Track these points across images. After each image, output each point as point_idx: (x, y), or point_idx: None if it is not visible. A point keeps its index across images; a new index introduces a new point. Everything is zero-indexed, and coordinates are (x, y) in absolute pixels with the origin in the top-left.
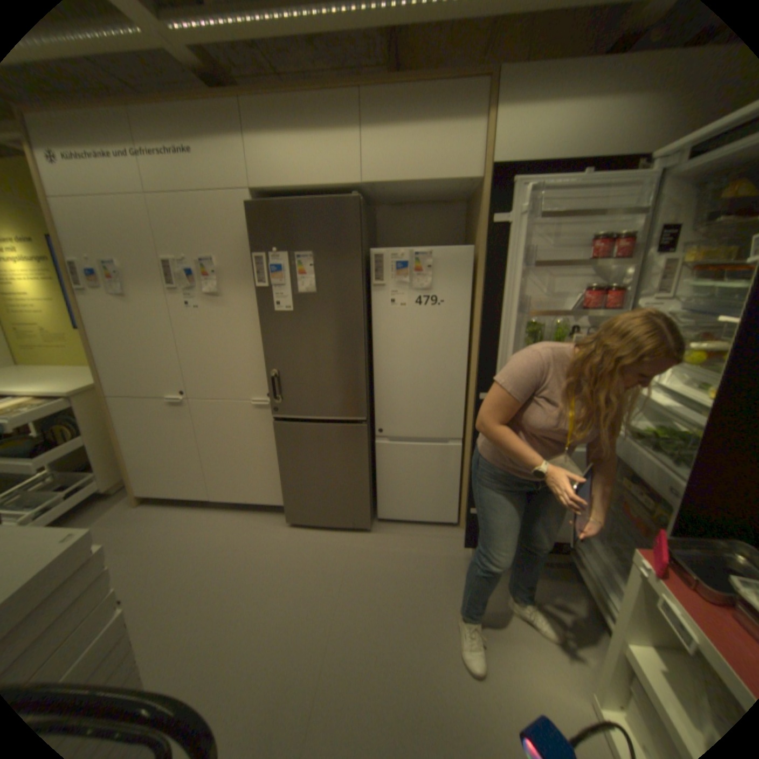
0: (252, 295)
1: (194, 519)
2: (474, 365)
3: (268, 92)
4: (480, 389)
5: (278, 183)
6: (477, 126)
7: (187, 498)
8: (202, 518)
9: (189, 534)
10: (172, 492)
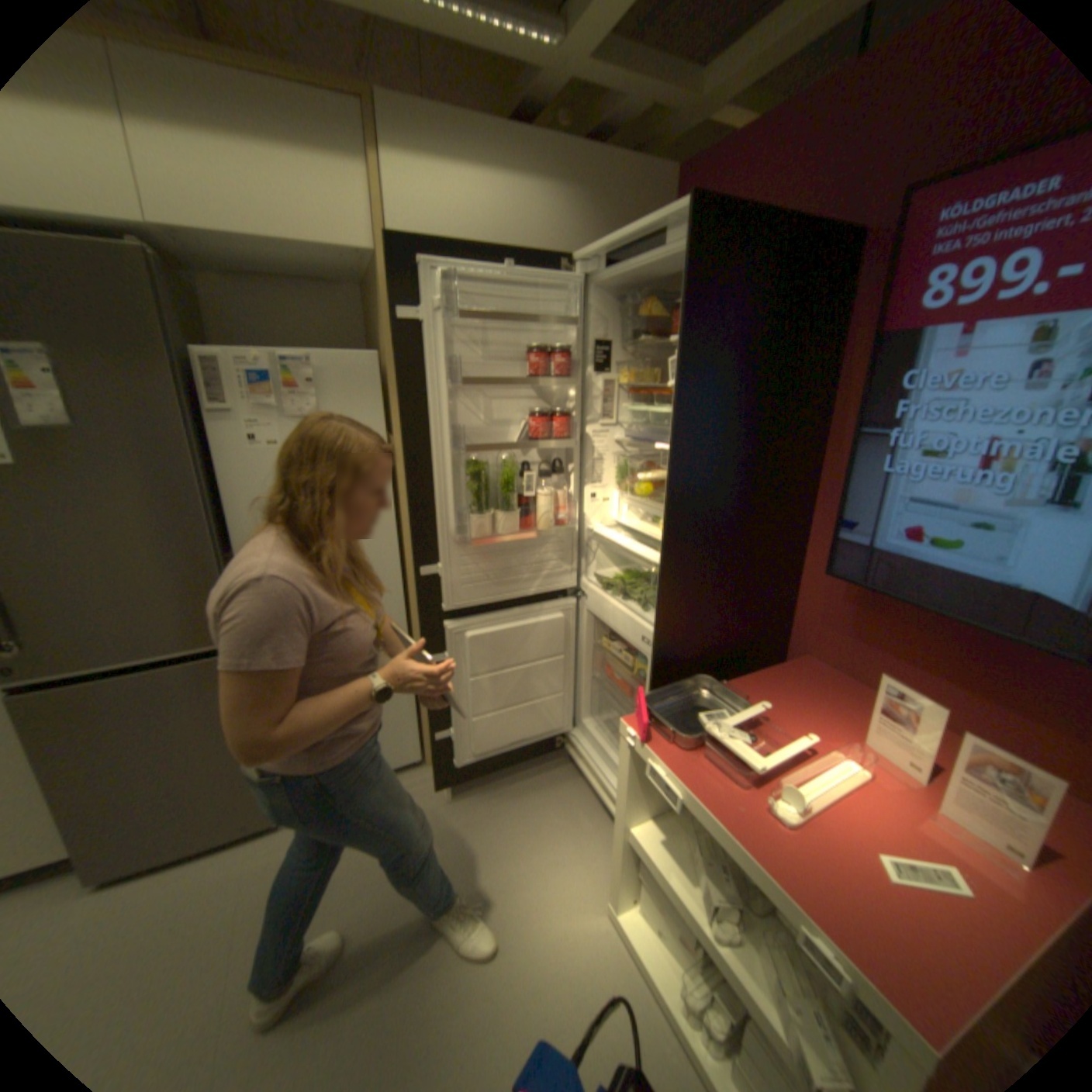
0: None
1: None
2: (407, 528)
3: None
4: (420, 561)
5: None
6: (352, 171)
7: None
8: None
9: None
10: None
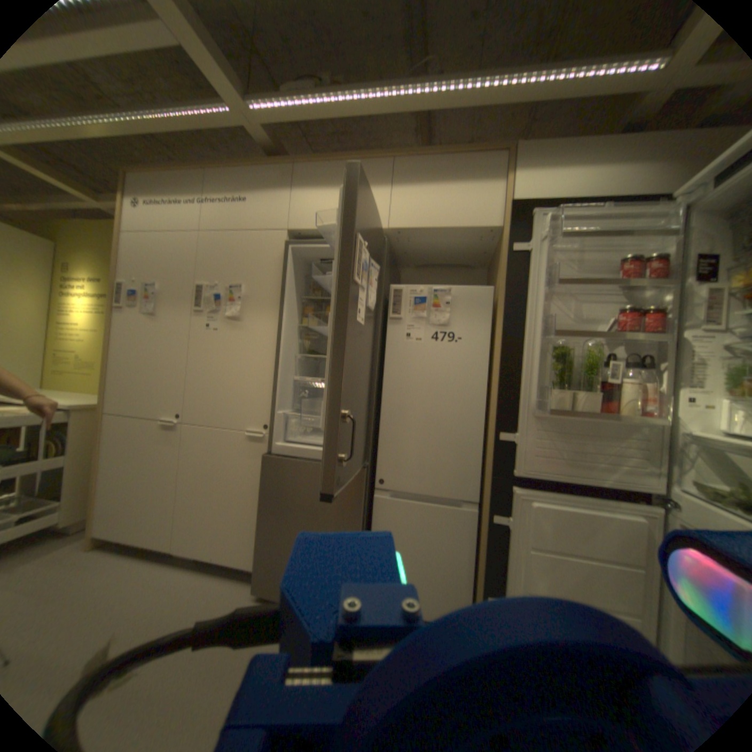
0: (270, 321)
1: (146, 575)
2: (494, 410)
3: (318, 159)
4: (501, 434)
5: (313, 226)
6: (496, 185)
7: (147, 547)
8: (156, 575)
9: (133, 592)
10: (133, 537)
